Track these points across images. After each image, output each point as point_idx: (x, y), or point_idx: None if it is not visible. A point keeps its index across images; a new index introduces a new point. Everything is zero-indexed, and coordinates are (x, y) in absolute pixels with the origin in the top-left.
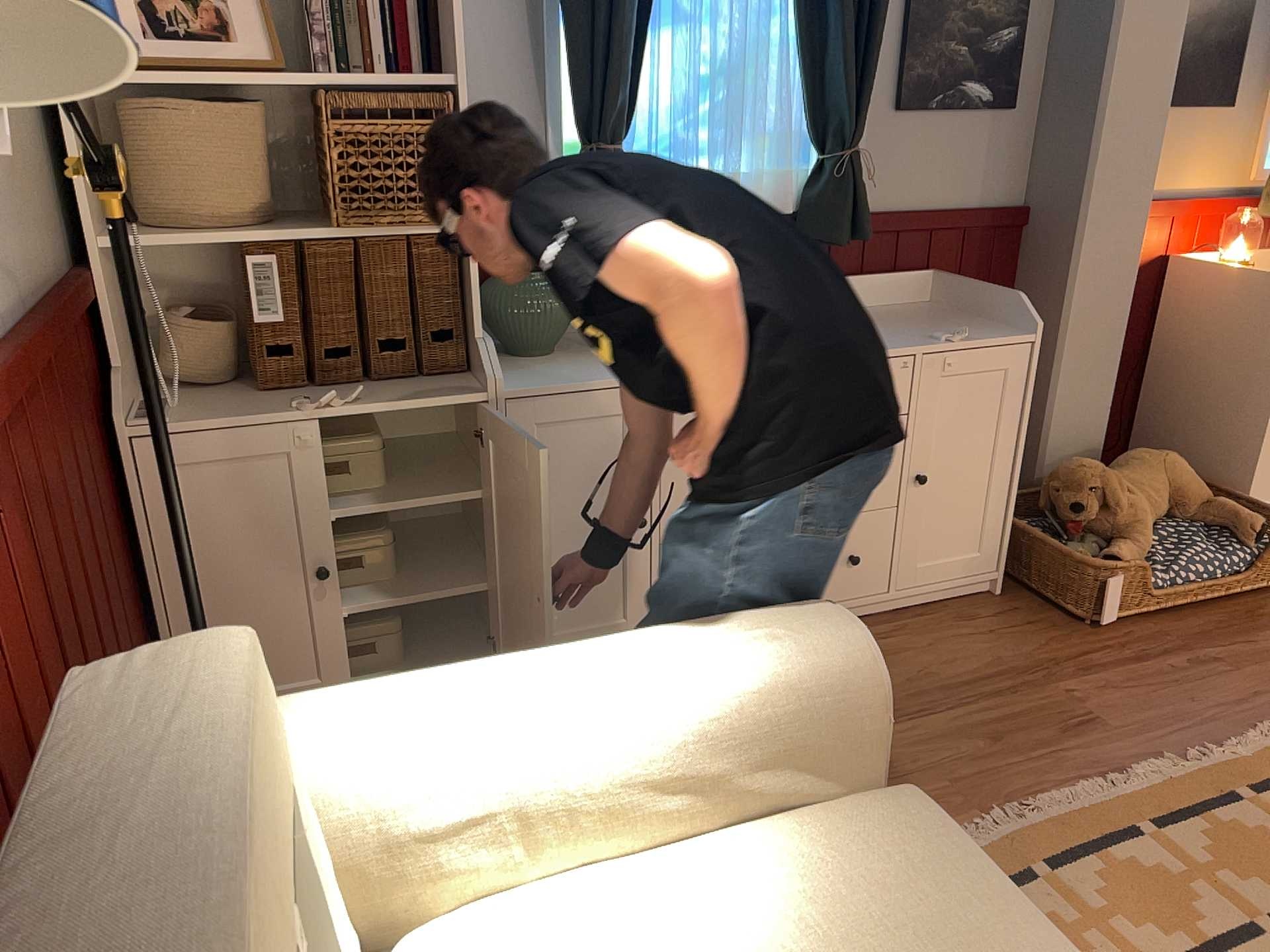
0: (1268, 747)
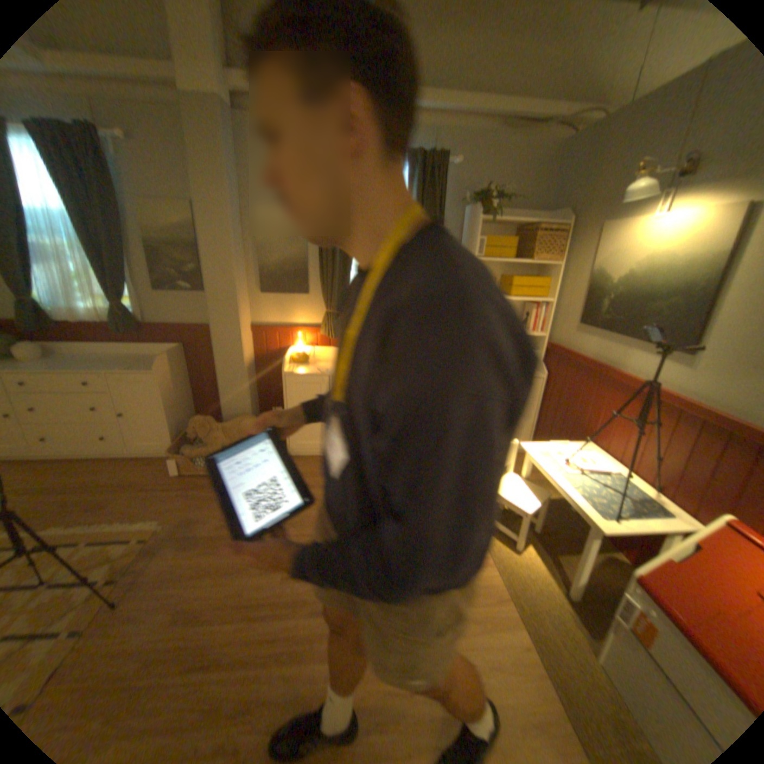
0: (127, 532)
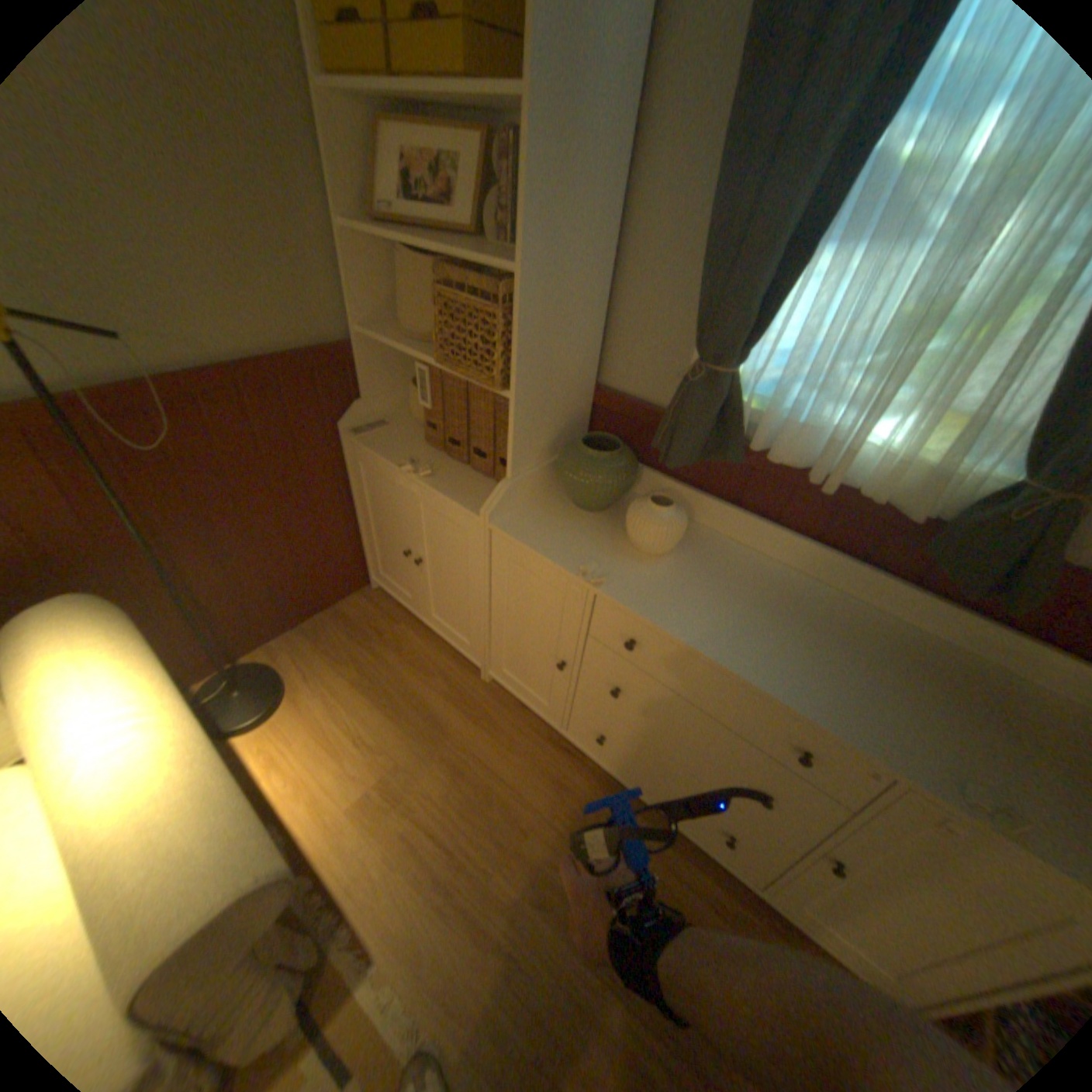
0: None
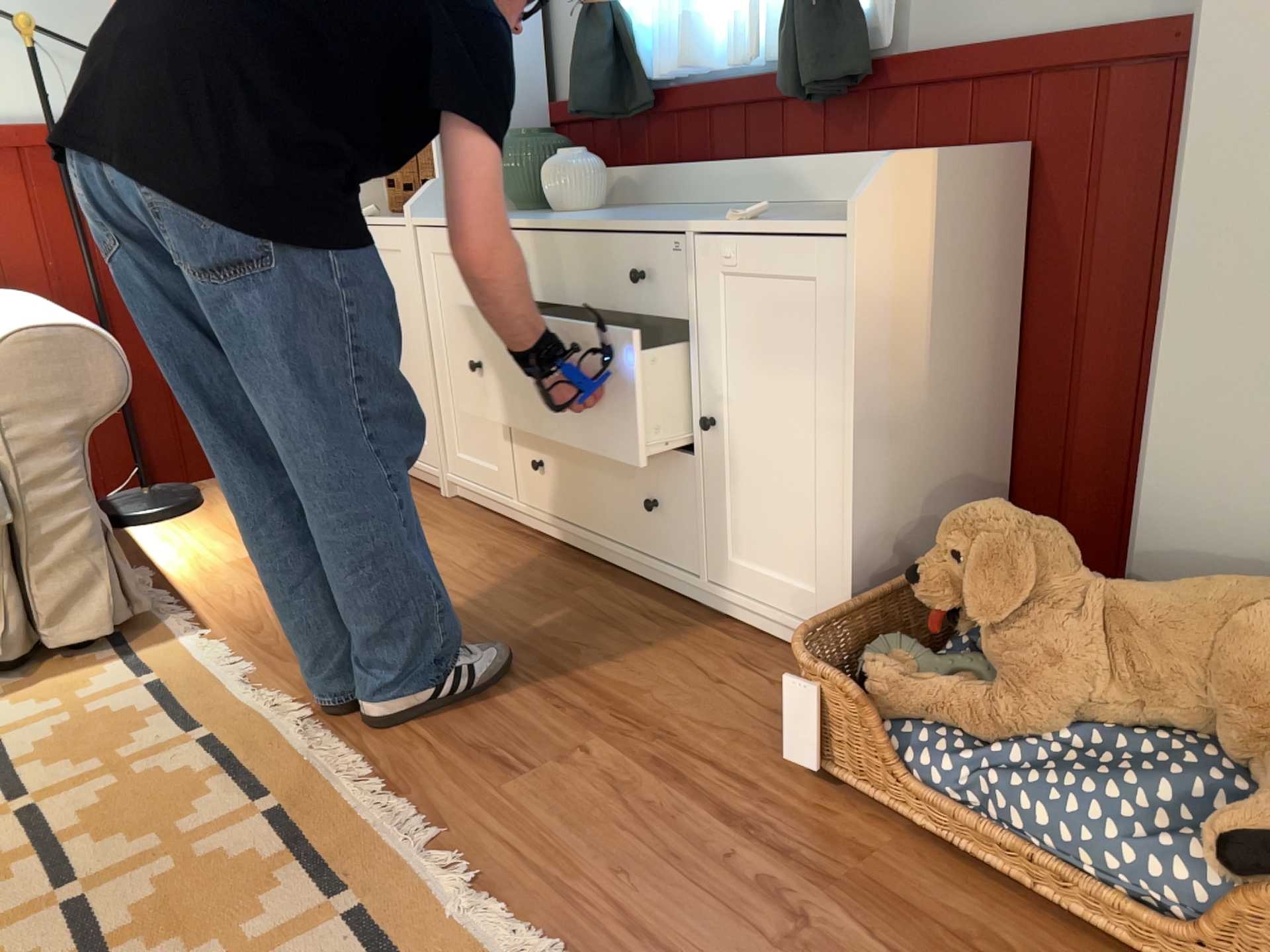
0: (487, 949)
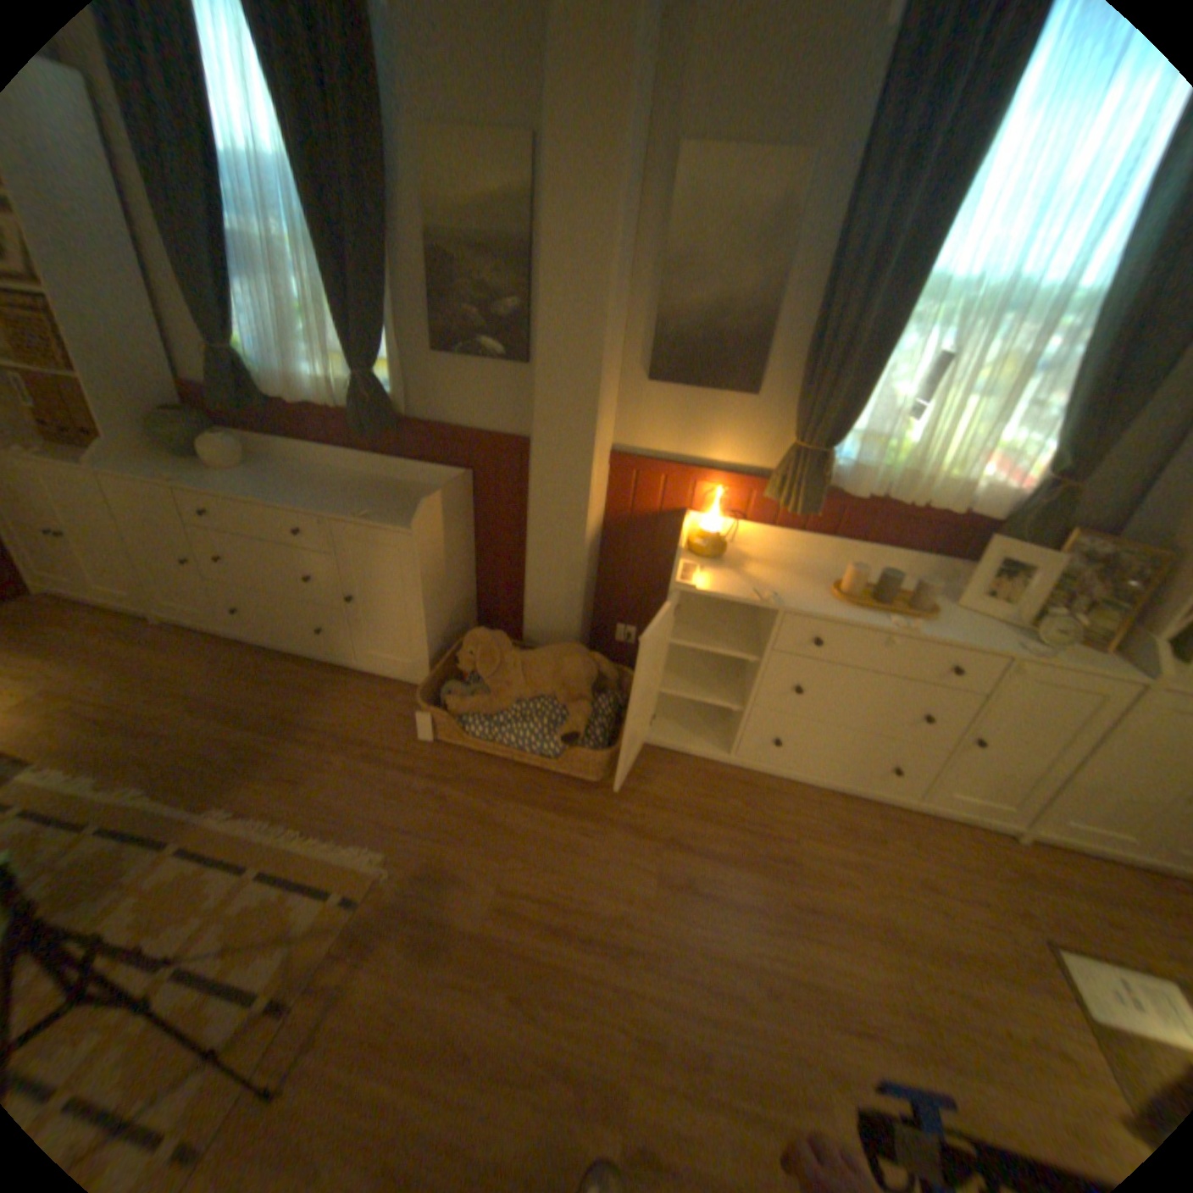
0: (329, 862)
